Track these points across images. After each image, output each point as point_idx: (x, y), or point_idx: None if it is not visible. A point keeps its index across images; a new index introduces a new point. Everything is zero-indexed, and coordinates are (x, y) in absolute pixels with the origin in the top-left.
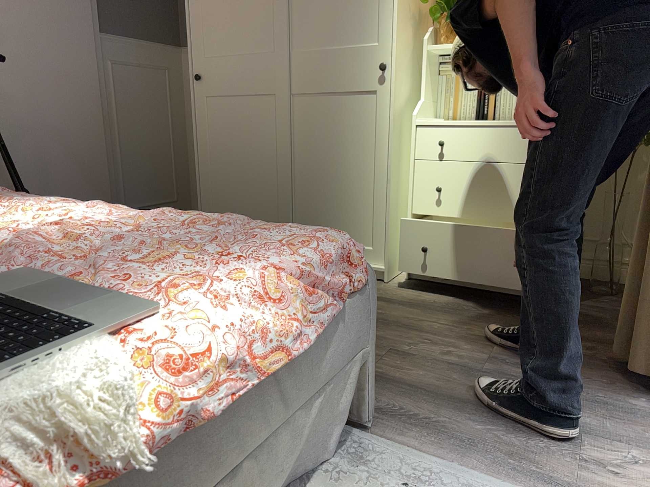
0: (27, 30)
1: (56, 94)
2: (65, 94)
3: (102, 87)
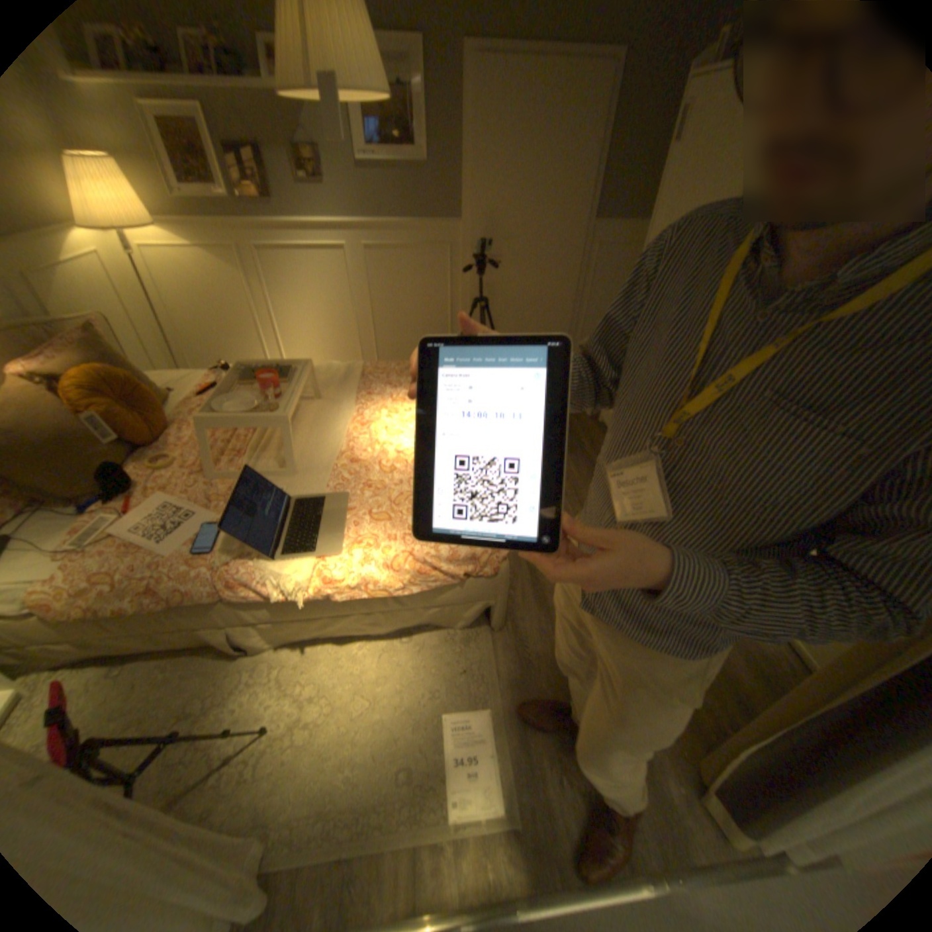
0: (532, 228)
1: (541, 276)
2: (548, 276)
3: (581, 268)
